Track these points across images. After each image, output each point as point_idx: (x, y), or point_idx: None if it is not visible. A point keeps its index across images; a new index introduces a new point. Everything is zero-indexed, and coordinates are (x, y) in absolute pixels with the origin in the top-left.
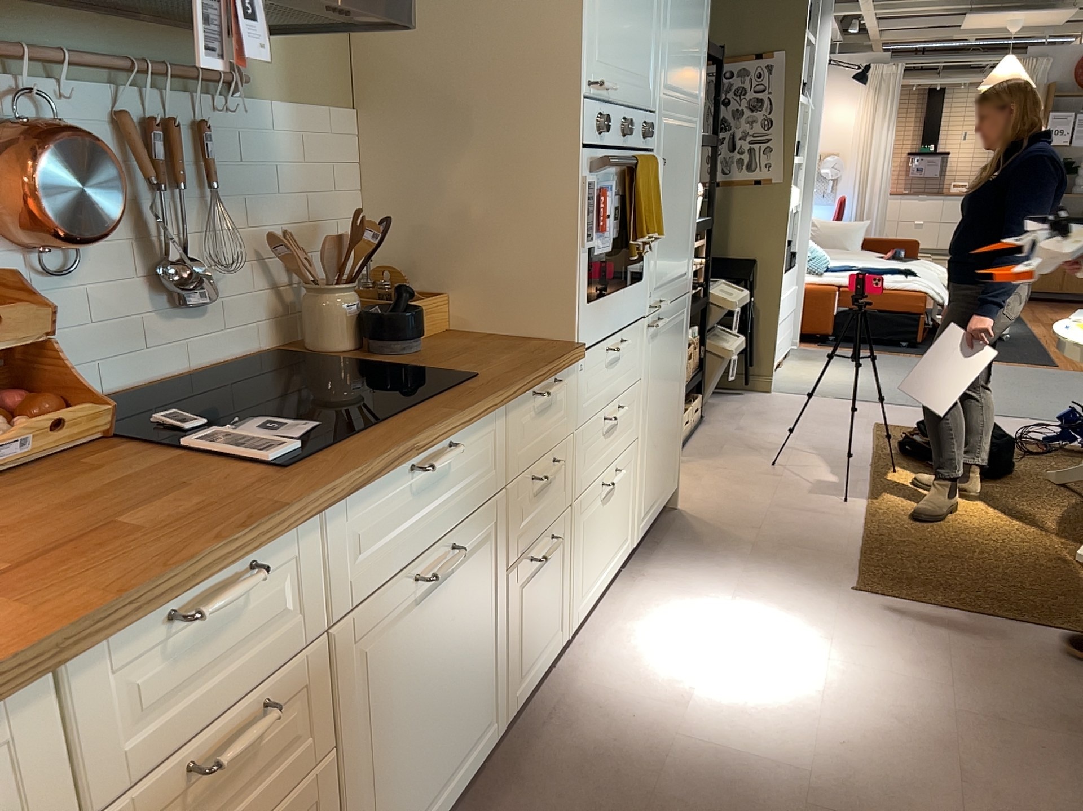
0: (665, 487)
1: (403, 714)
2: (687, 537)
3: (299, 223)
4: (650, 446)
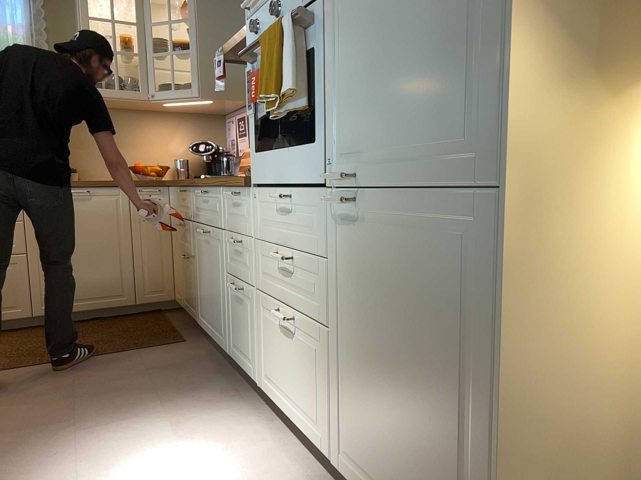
0: None
1: (203, 273)
2: None
3: None
4: (356, 374)
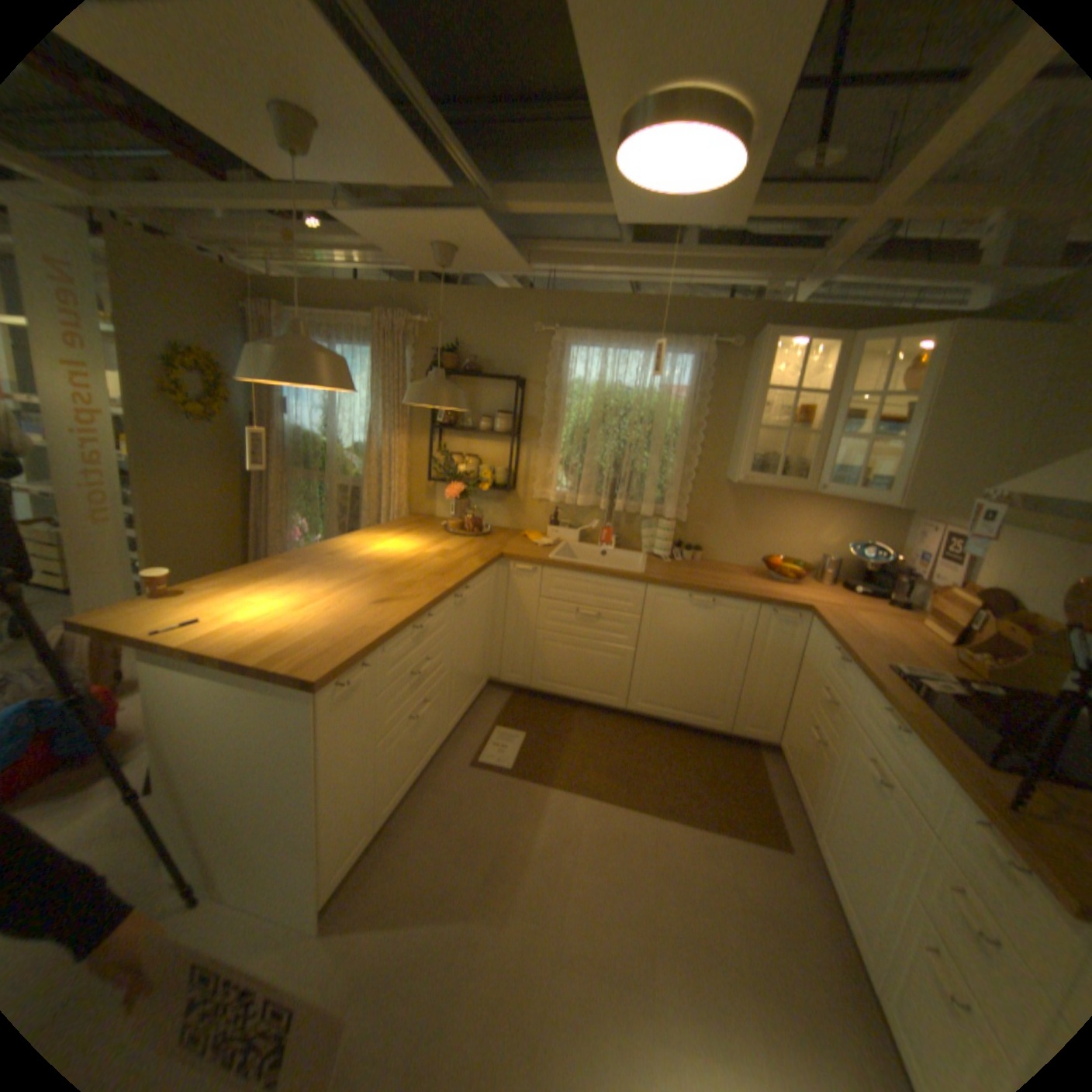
0: None
1: (853, 811)
2: None
3: None
4: None
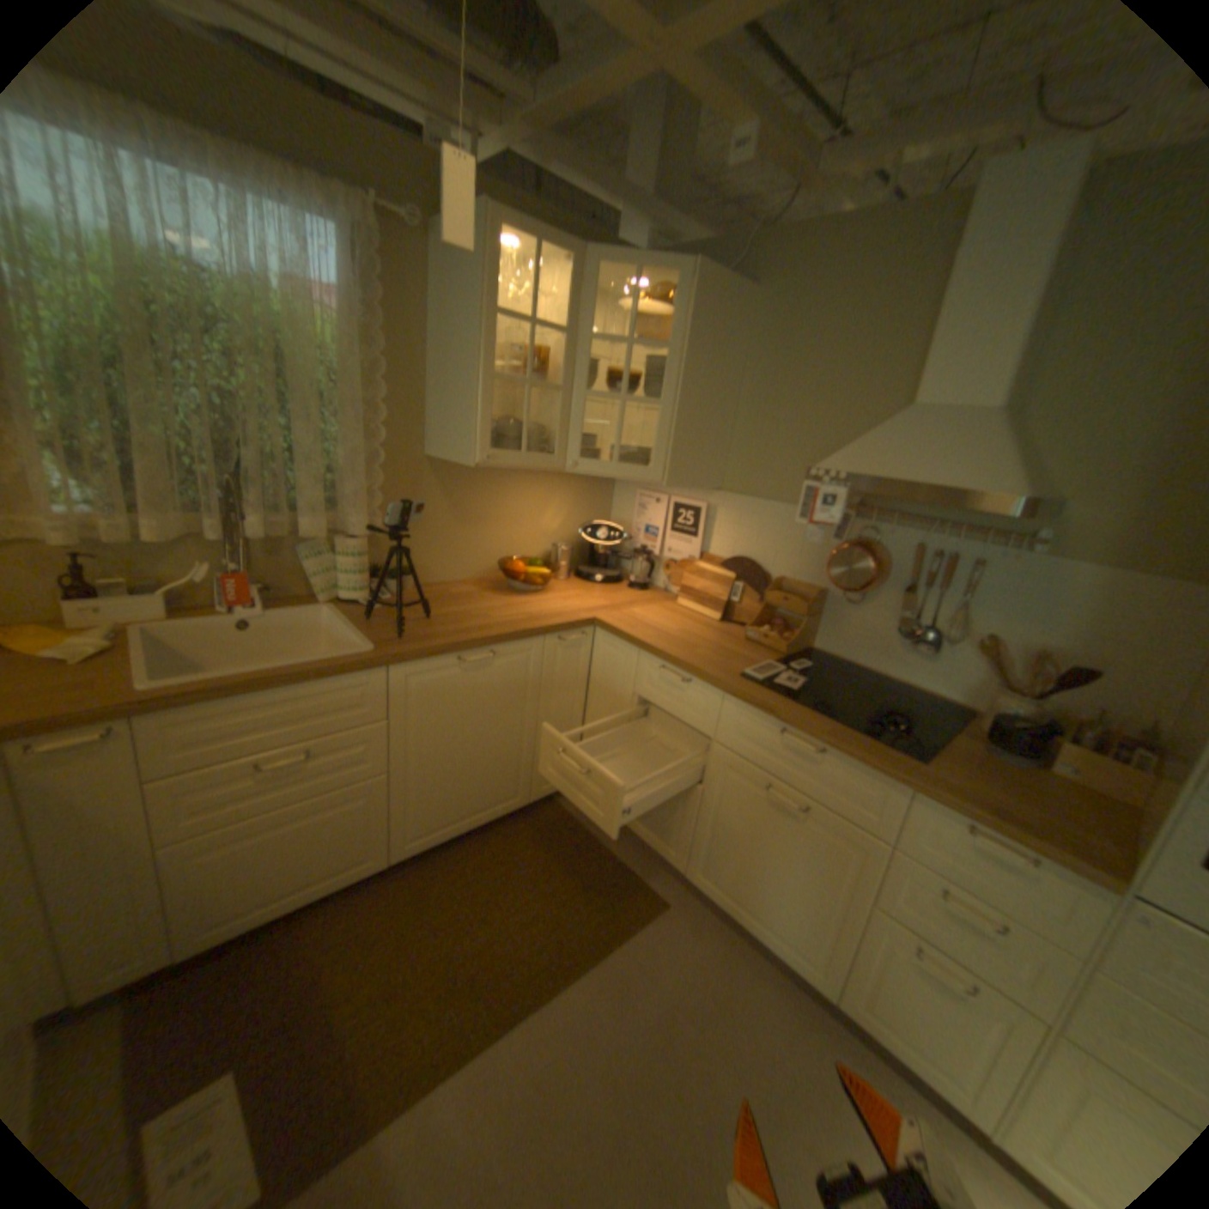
0: None
1: (743, 840)
2: None
3: (1068, 653)
4: None
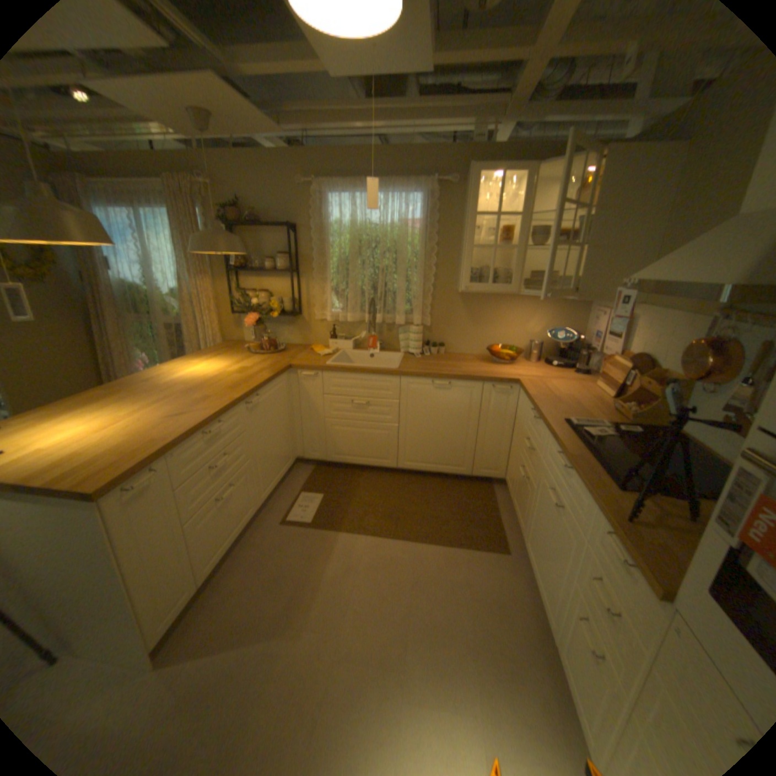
0: None
1: (543, 523)
2: None
3: None
4: None
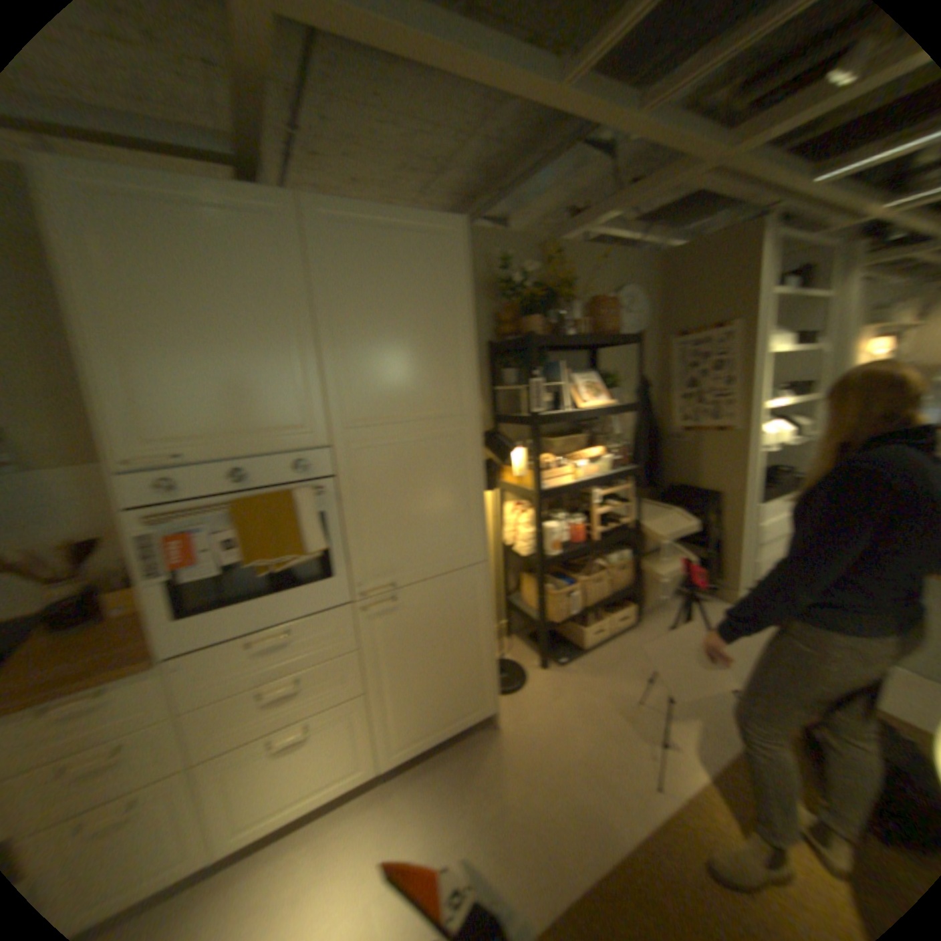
0: (453, 719)
1: None
2: (462, 772)
3: (74, 535)
4: (394, 697)
